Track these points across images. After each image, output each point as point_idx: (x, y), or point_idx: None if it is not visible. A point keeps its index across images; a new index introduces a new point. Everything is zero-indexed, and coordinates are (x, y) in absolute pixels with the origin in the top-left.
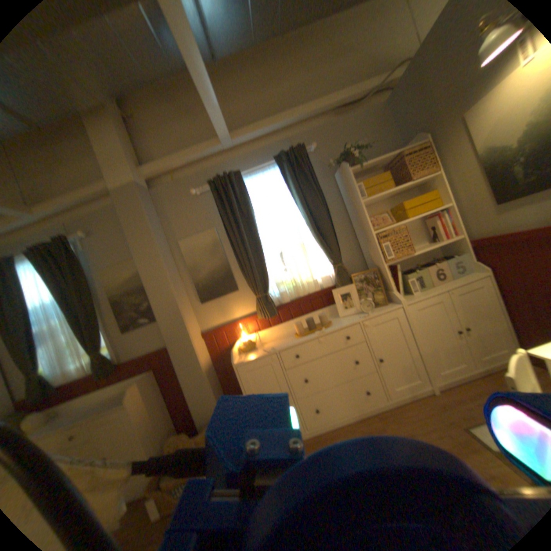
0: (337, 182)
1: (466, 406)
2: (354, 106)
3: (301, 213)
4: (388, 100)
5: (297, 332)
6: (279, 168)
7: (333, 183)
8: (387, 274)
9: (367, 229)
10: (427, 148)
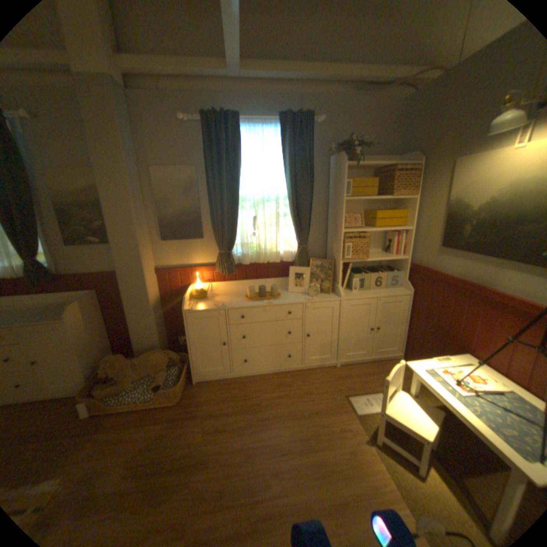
0: (330, 164)
1: (353, 380)
2: (376, 89)
3: (287, 184)
4: (408, 99)
5: (248, 295)
6: (281, 127)
7: (326, 164)
8: (339, 270)
9: (339, 225)
10: (417, 170)
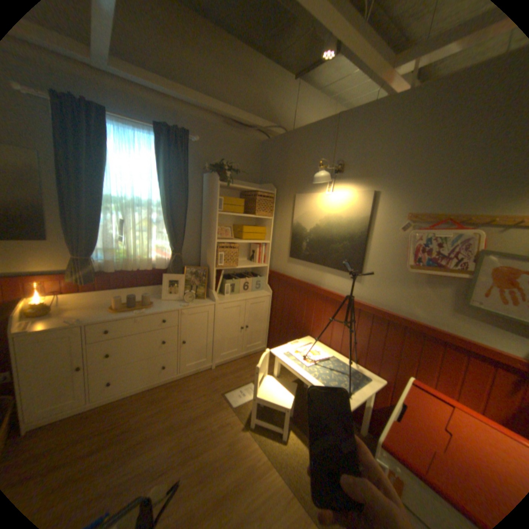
0: (203, 181)
1: (227, 378)
2: (240, 129)
3: (161, 192)
4: (263, 143)
5: (113, 307)
6: (155, 136)
7: (200, 181)
8: (213, 277)
9: (212, 236)
10: (271, 198)
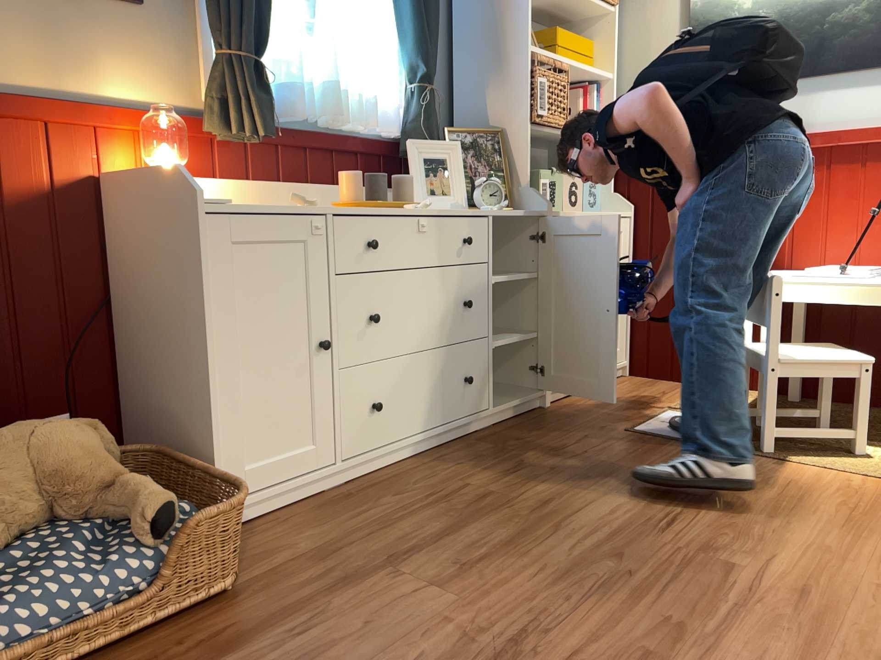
0: None
1: (601, 412)
2: None
3: None
4: None
5: (346, 197)
6: None
7: None
8: (524, 147)
9: (512, 38)
10: None
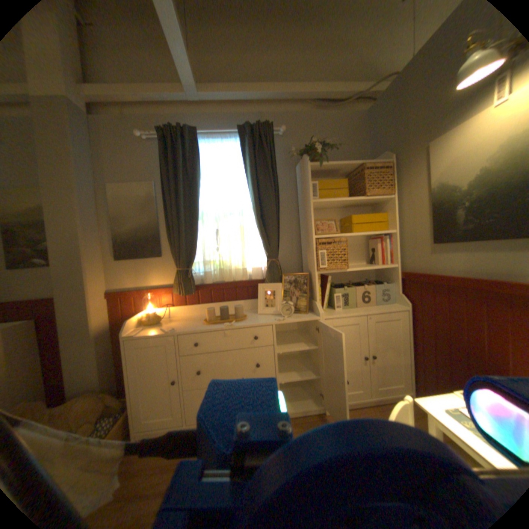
0: (297, 175)
1: None
2: (336, 105)
3: (252, 195)
4: (369, 111)
5: (208, 318)
6: (242, 140)
7: (293, 175)
8: (315, 283)
9: (310, 232)
10: (390, 169)
